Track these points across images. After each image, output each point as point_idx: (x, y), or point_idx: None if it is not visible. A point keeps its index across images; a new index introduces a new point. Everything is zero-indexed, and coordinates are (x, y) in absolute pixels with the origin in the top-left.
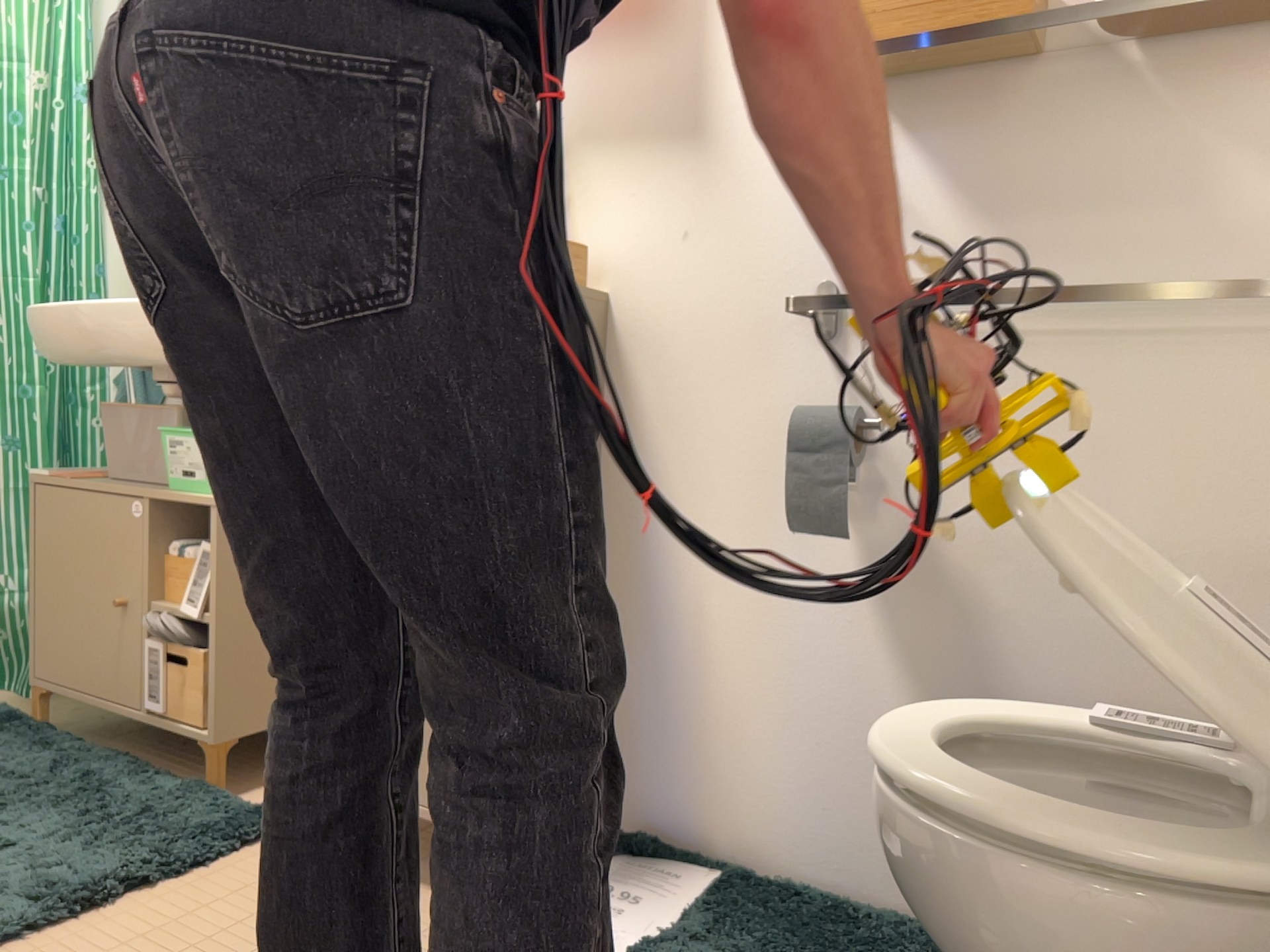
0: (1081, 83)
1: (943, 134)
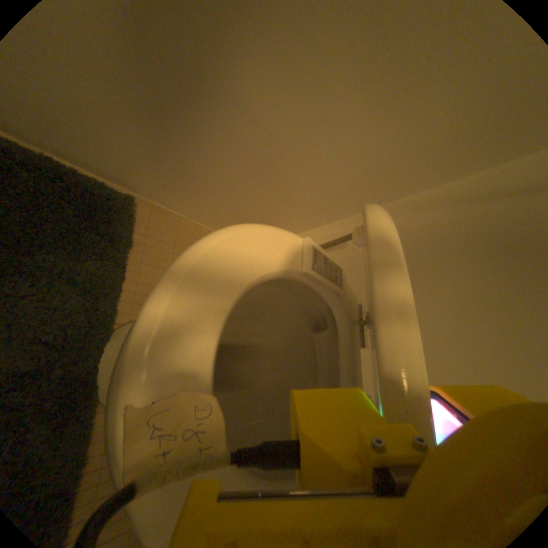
0: None
1: None
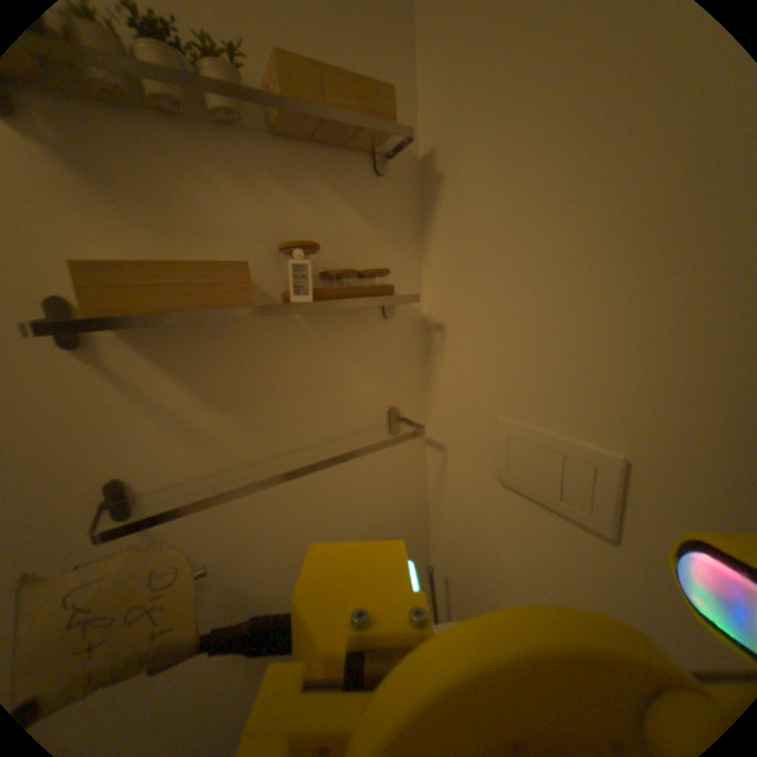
0: (281, 324)
1: (195, 357)
